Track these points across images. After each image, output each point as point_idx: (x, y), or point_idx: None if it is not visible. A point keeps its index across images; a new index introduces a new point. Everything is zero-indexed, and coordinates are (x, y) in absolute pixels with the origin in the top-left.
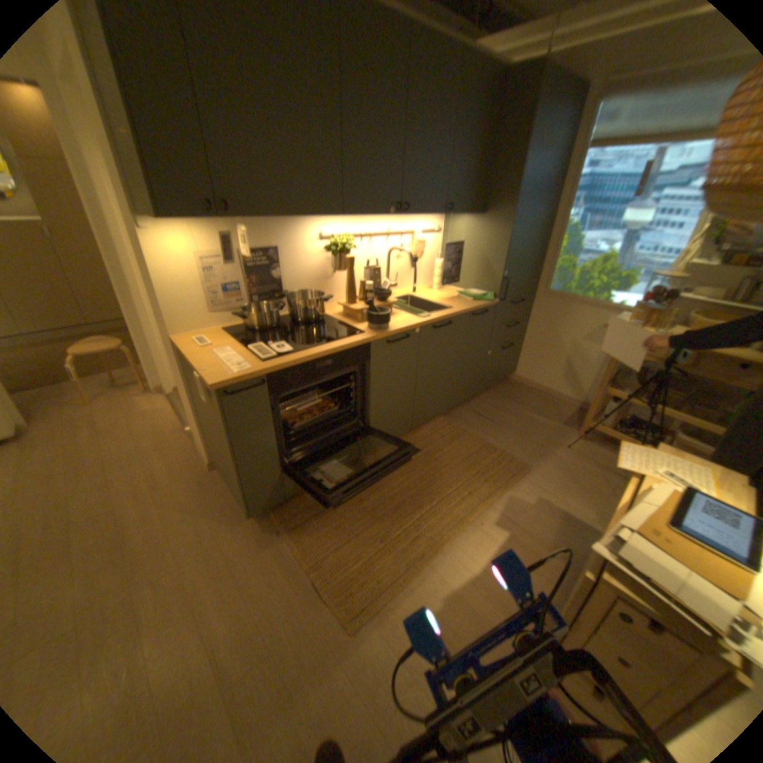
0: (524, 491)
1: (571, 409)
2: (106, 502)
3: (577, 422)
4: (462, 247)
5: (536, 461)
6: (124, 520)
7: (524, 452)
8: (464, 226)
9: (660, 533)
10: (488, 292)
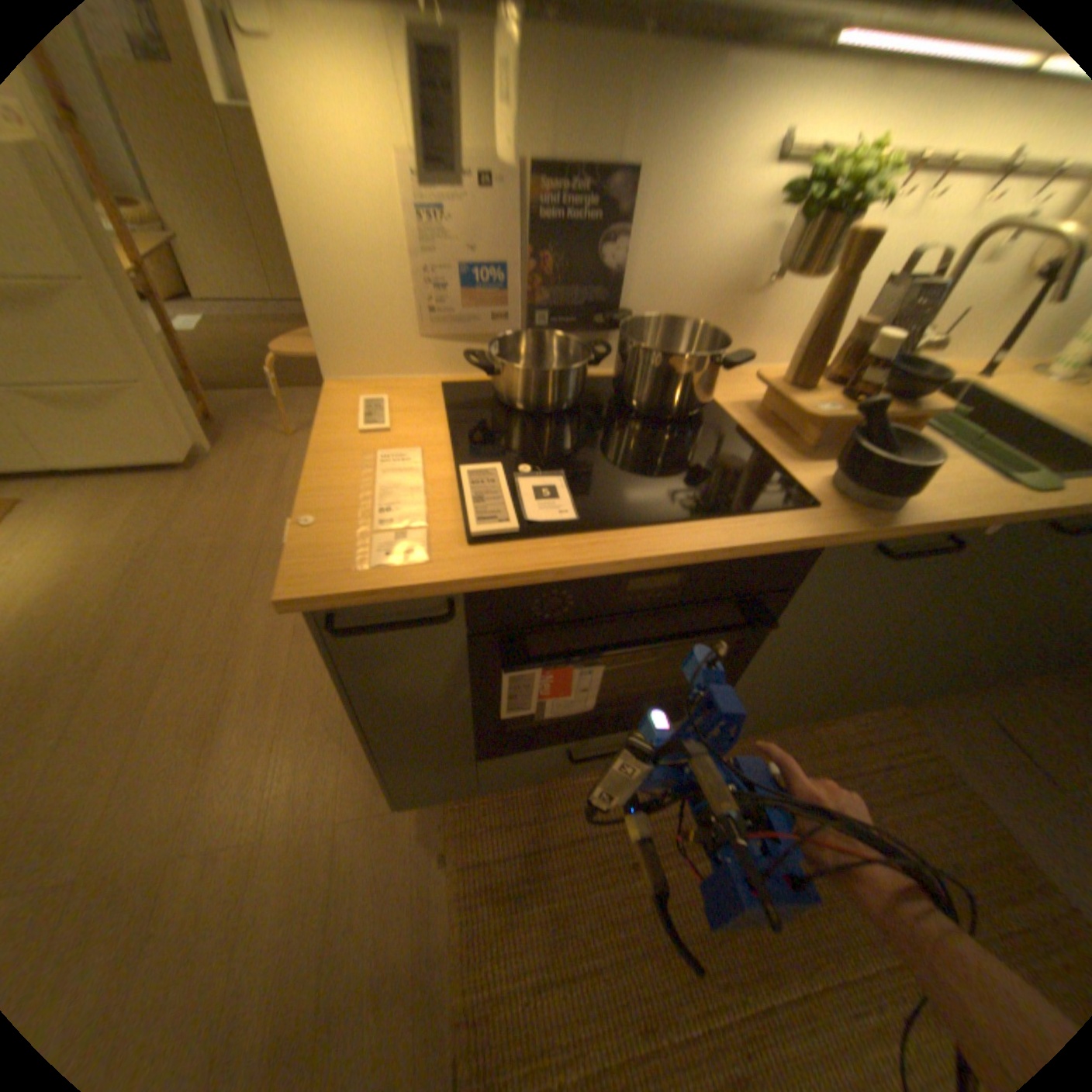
0: None
1: None
2: (232, 629)
3: None
4: None
5: None
6: (236, 680)
7: None
8: None
9: None
10: None
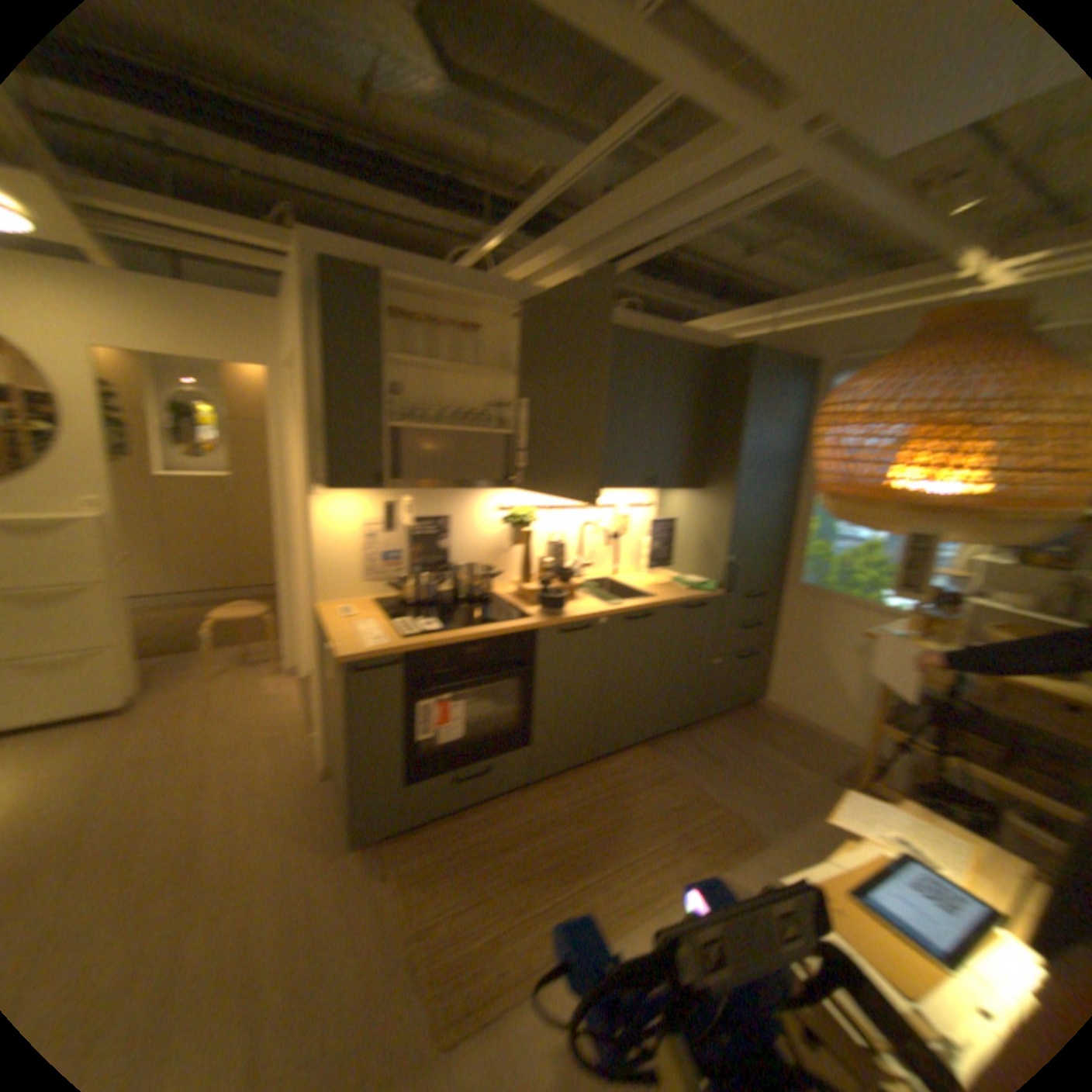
0: (756, 877)
1: (855, 761)
2: (199, 800)
3: (861, 783)
4: (681, 524)
5: (783, 832)
6: (211, 827)
7: (767, 817)
8: (683, 501)
9: (836, 902)
10: (713, 579)
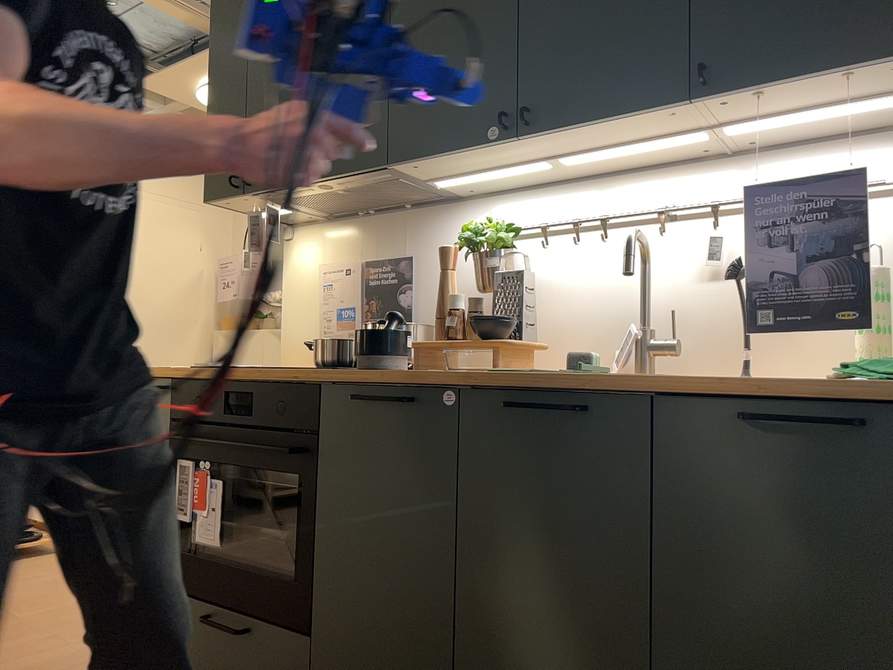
0: None
1: None
2: None
3: None
4: None
5: None
6: None
7: None
8: None
9: None
10: None
